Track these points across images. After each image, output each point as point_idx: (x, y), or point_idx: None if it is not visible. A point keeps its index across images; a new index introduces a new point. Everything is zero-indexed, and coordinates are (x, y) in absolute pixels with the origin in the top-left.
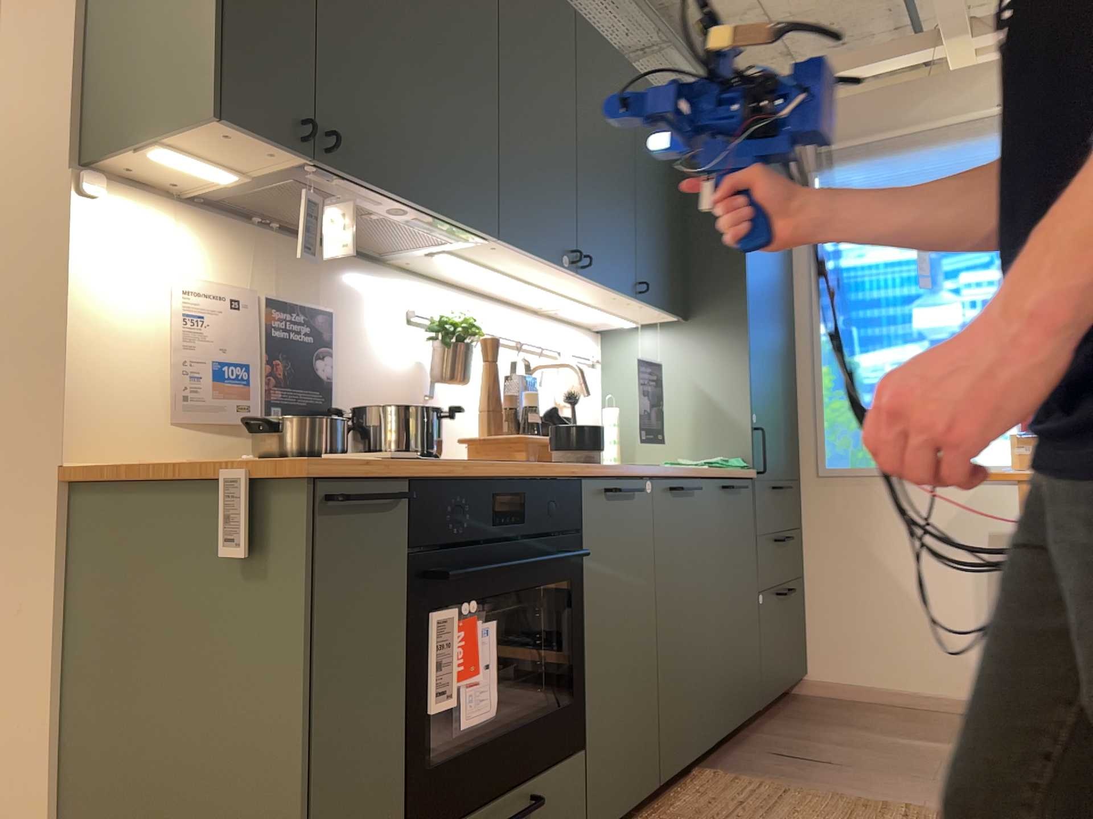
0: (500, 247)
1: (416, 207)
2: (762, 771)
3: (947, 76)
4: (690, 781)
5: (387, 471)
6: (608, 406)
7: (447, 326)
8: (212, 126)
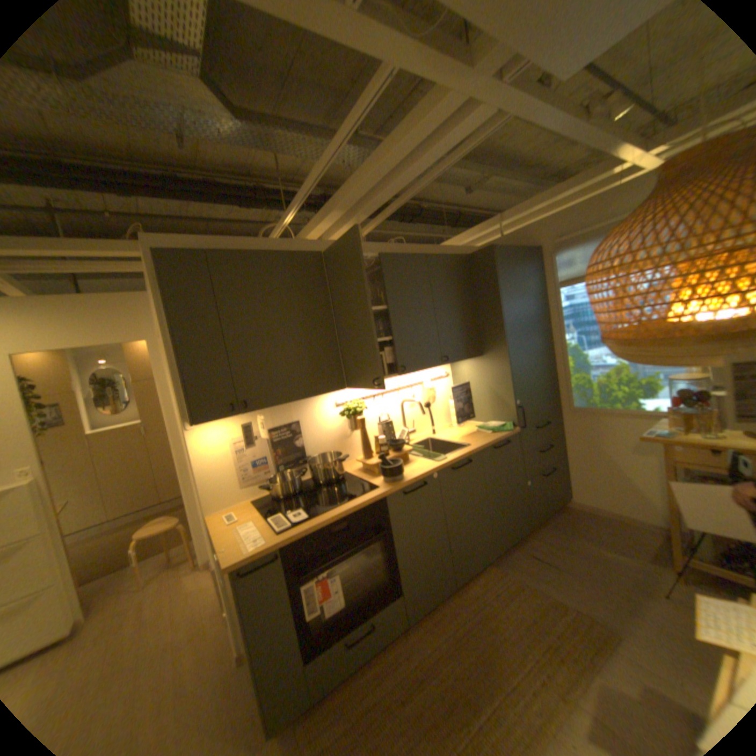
0: (352, 386)
1: (298, 400)
2: (521, 571)
3: (631, 181)
4: (482, 576)
5: (265, 553)
6: (450, 398)
7: (345, 413)
8: (195, 425)
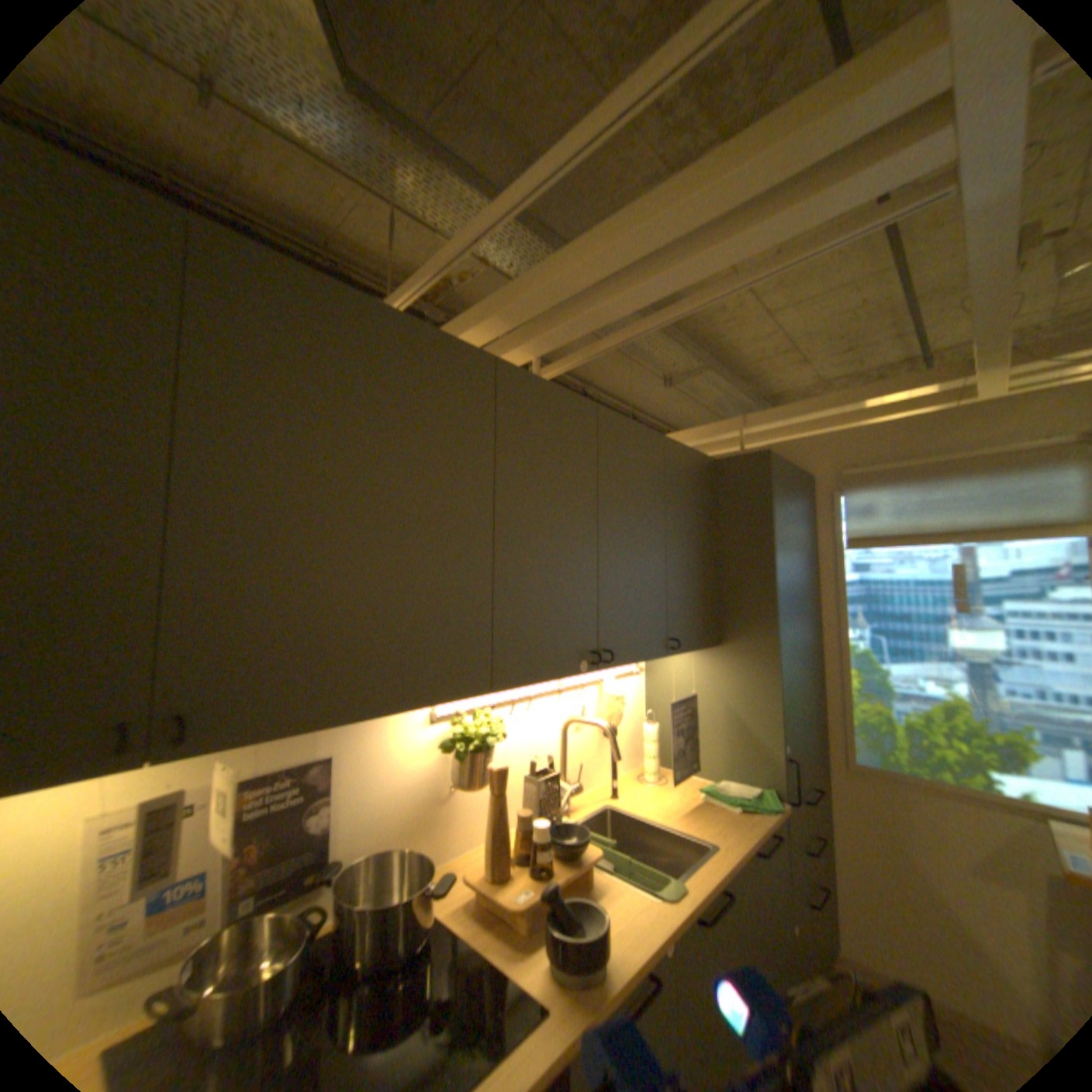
0: (501, 685)
1: (363, 717)
2: None
3: (984, 403)
4: None
5: None
6: (646, 720)
7: (458, 747)
8: None
